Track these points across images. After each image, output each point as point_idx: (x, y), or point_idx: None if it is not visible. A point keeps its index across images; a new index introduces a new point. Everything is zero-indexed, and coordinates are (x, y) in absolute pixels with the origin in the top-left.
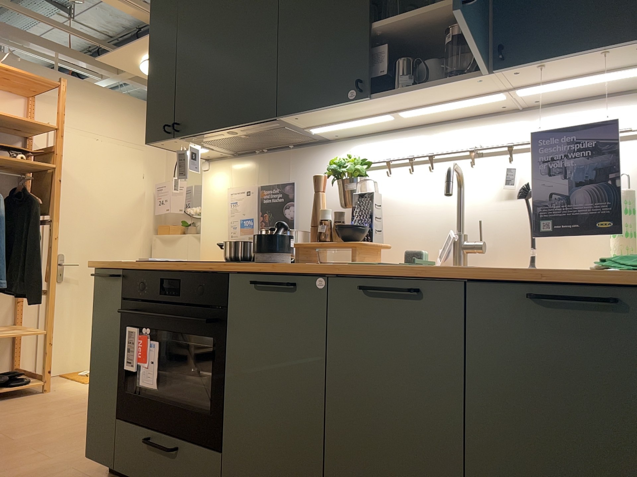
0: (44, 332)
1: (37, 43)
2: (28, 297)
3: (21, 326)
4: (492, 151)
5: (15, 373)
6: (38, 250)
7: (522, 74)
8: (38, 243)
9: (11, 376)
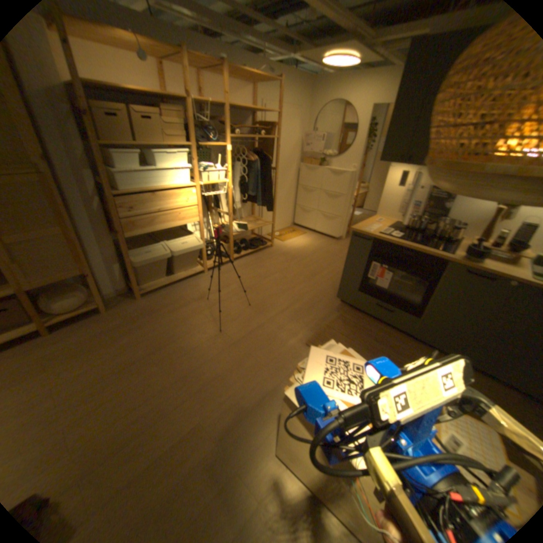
0: (271, 224)
1: (256, 37)
2: (262, 207)
3: (253, 216)
4: None
5: (259, 239)
6: (270, 186)
7: None
8: (270, 182)
9: (260, 241)
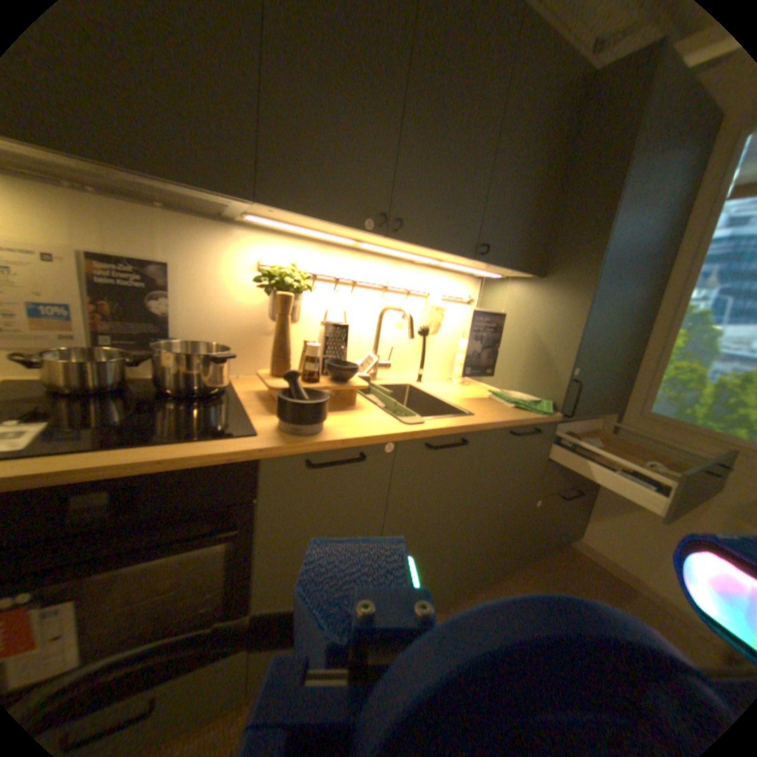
0: None
1: None
2: None
3: None
4: (393, 288)
5: None
6: None
7: (473, 261)
8: None
9: None
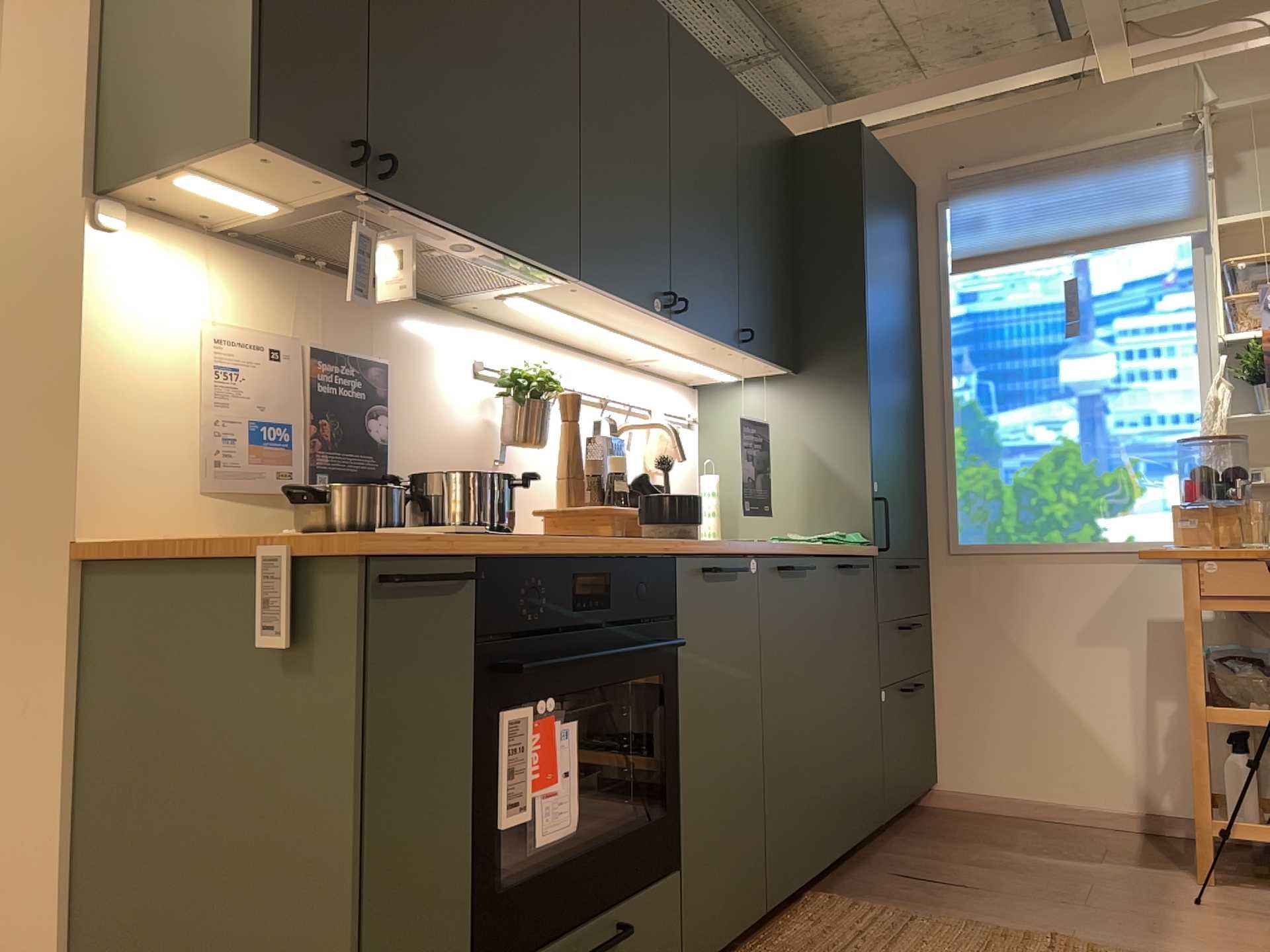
0: None
1: None
2: None
3: None
4: (613, 402)
5: None
6: None
7: (731, 353)
8: None
9: None
